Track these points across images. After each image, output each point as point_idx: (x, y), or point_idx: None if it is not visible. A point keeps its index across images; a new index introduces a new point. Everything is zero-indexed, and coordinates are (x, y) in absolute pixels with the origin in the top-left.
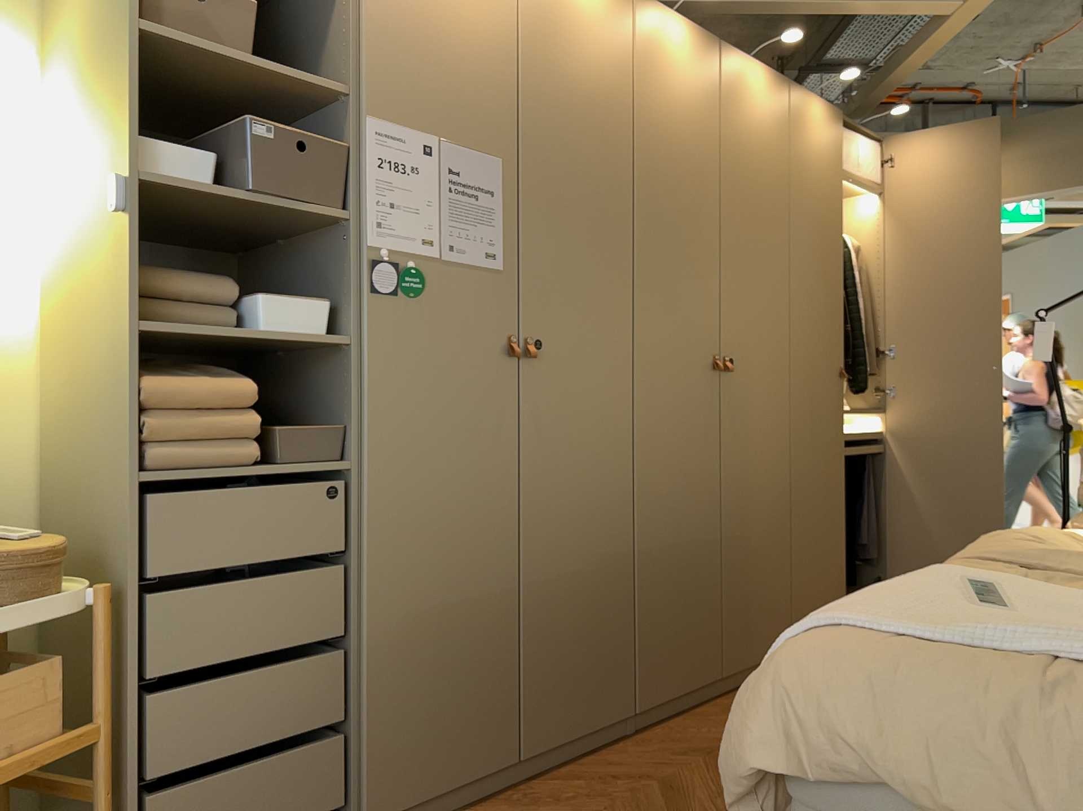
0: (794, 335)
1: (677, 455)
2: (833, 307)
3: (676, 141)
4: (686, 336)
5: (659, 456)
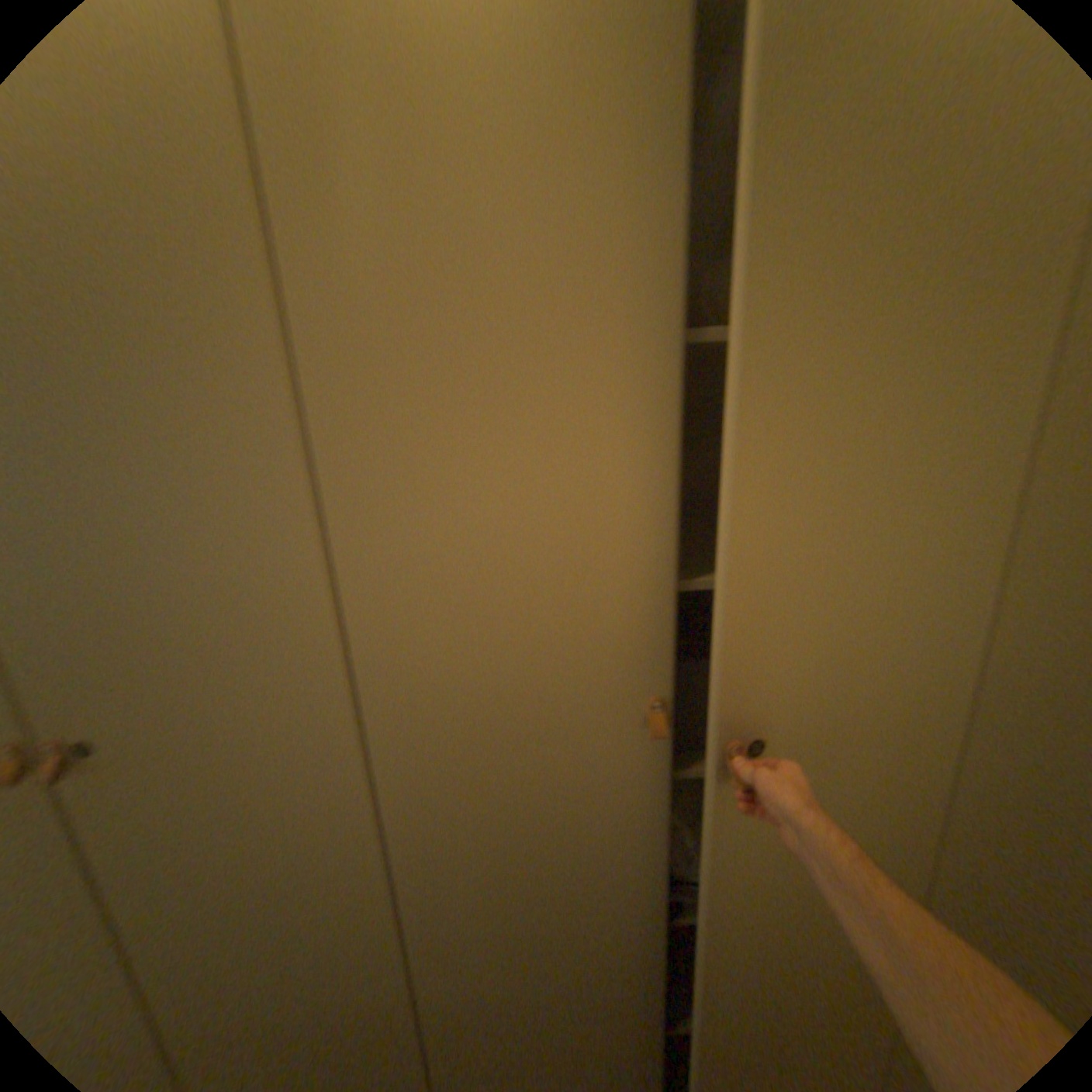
0: (1007, 618)
1: (515, 882)
2: None
3: (449, 186)
4: (529, 682)
5: (458, 887)
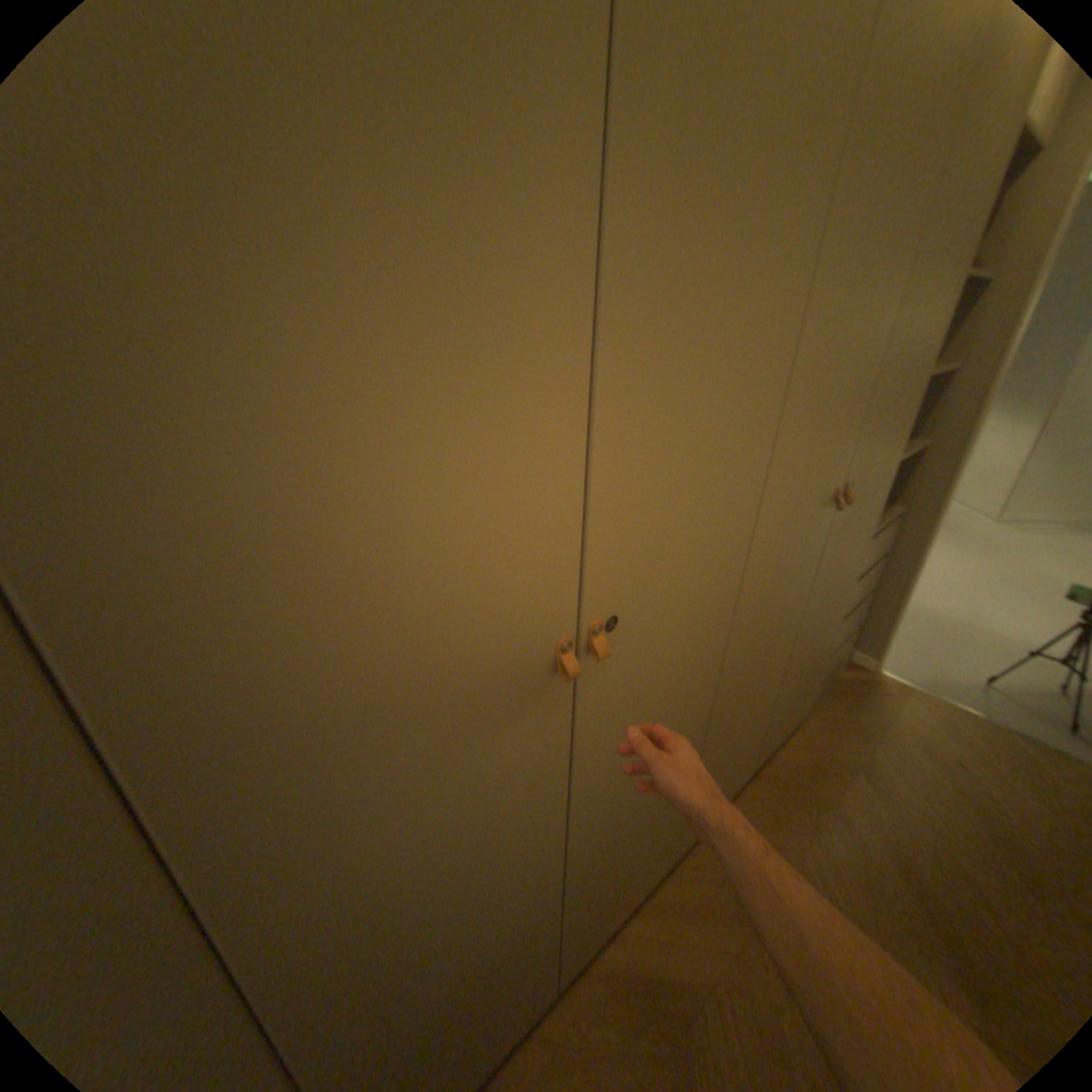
0: (769, 490)
1: (433, 900)
2: (856, 396)
3: None
4: (440, 675)
5: (366, 955)
